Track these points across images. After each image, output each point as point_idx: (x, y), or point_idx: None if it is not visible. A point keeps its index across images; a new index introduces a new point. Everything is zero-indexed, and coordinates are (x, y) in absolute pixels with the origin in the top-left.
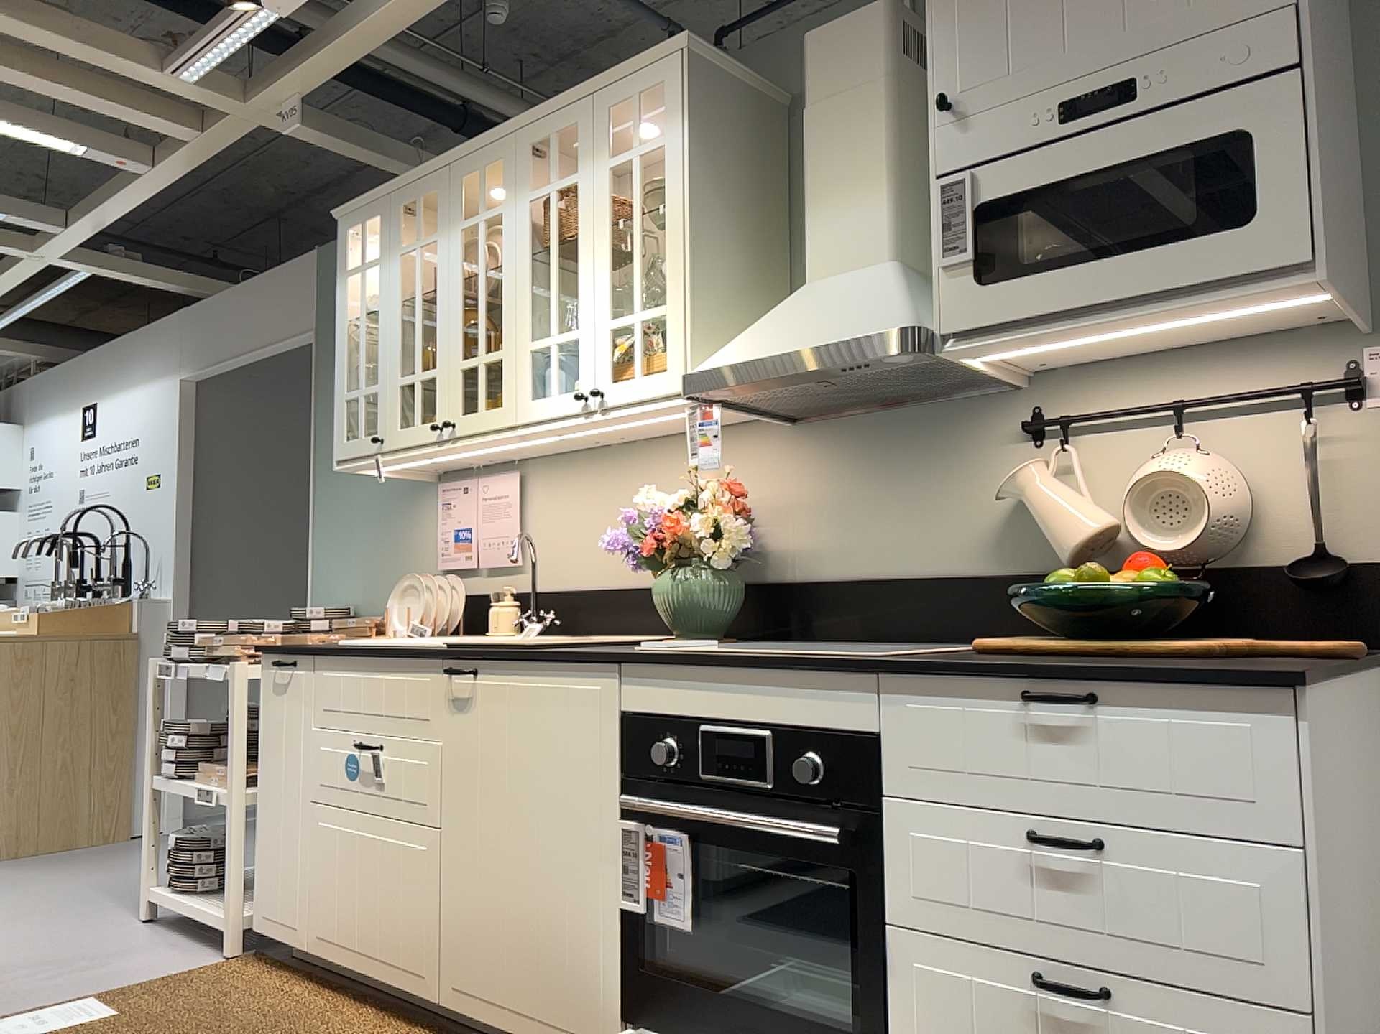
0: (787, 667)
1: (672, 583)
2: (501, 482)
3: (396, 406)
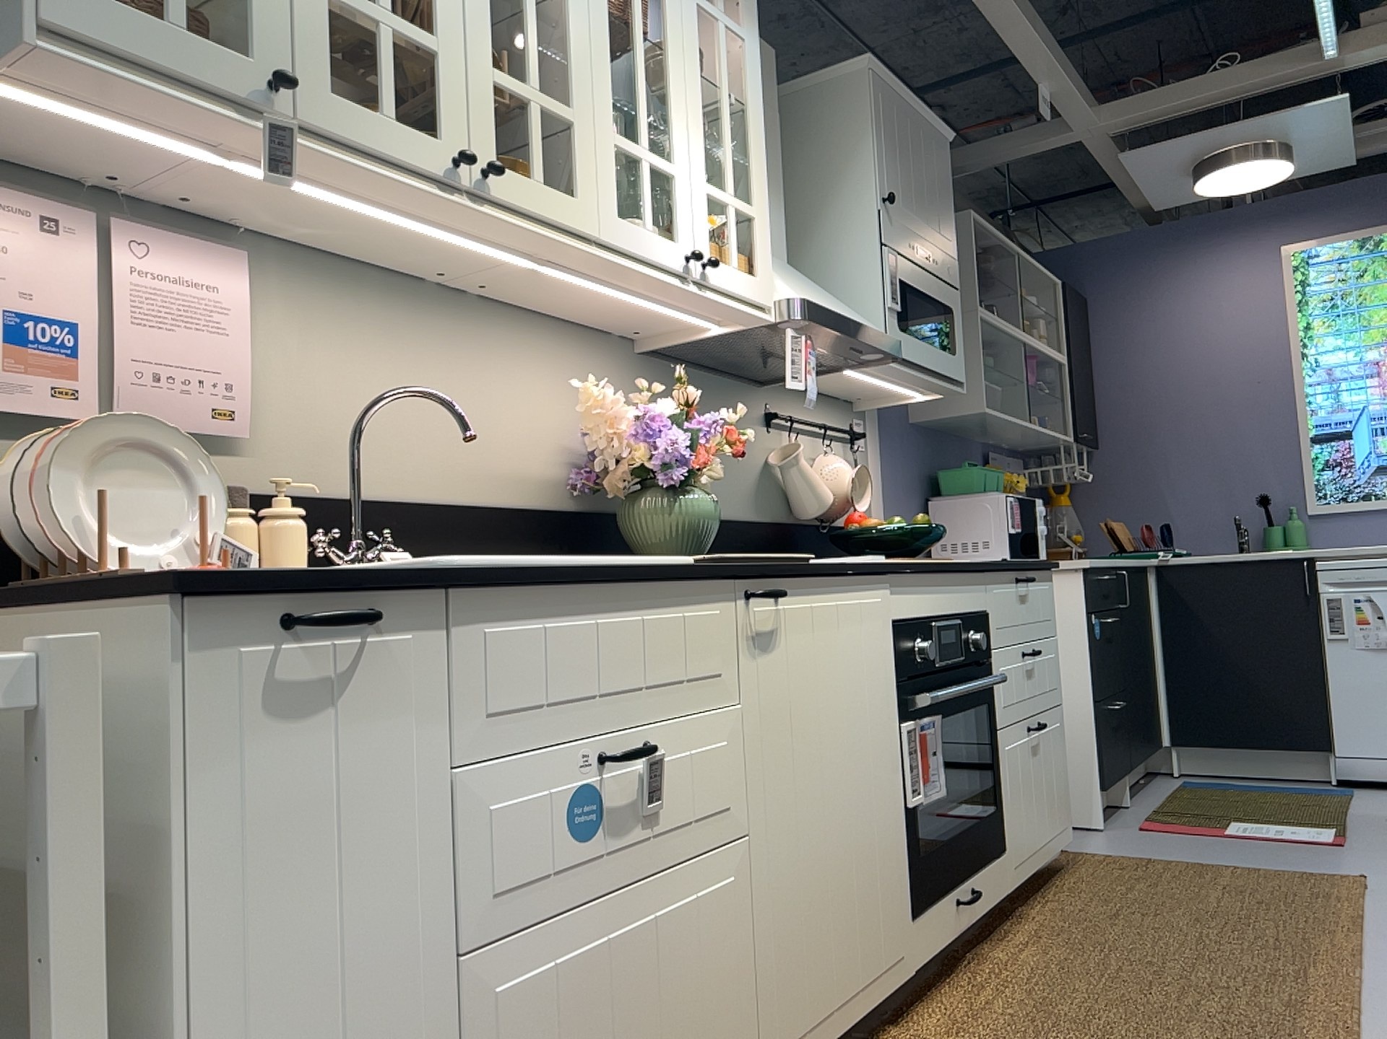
0: (968, 569)
1: (694, 502)
2: (199, 257)
3: (322, 37)
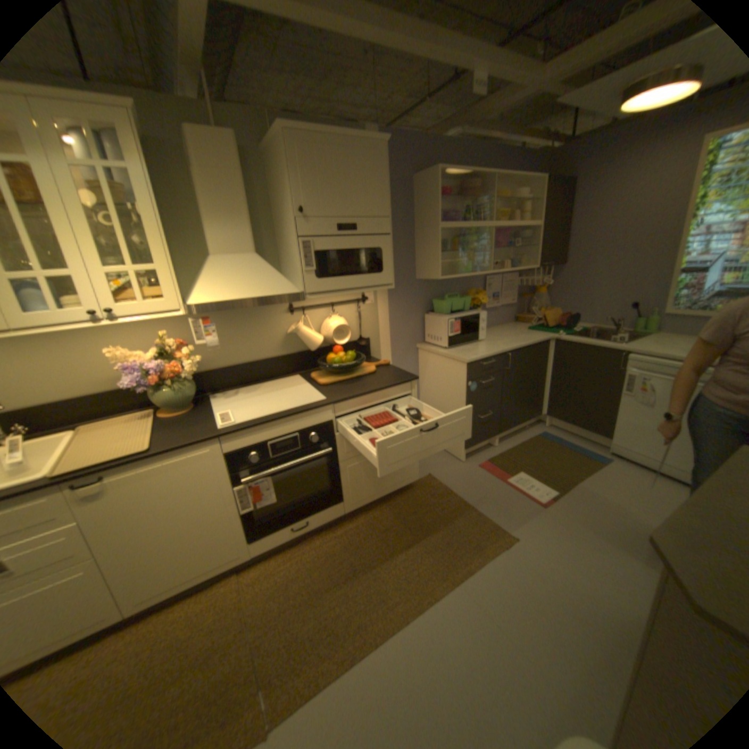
0: (303, 413)
1: (169, 391)
2: None
3: None
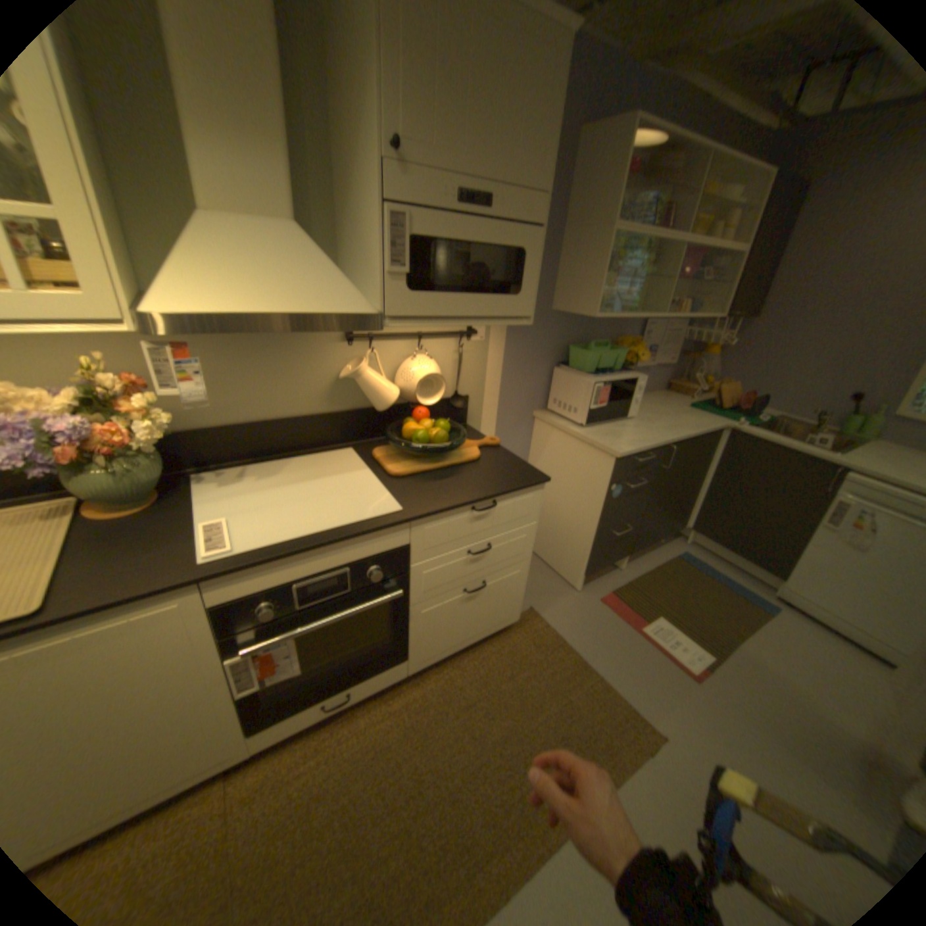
0: (361, 536)
1: (102, 473)
2: None
3: None
